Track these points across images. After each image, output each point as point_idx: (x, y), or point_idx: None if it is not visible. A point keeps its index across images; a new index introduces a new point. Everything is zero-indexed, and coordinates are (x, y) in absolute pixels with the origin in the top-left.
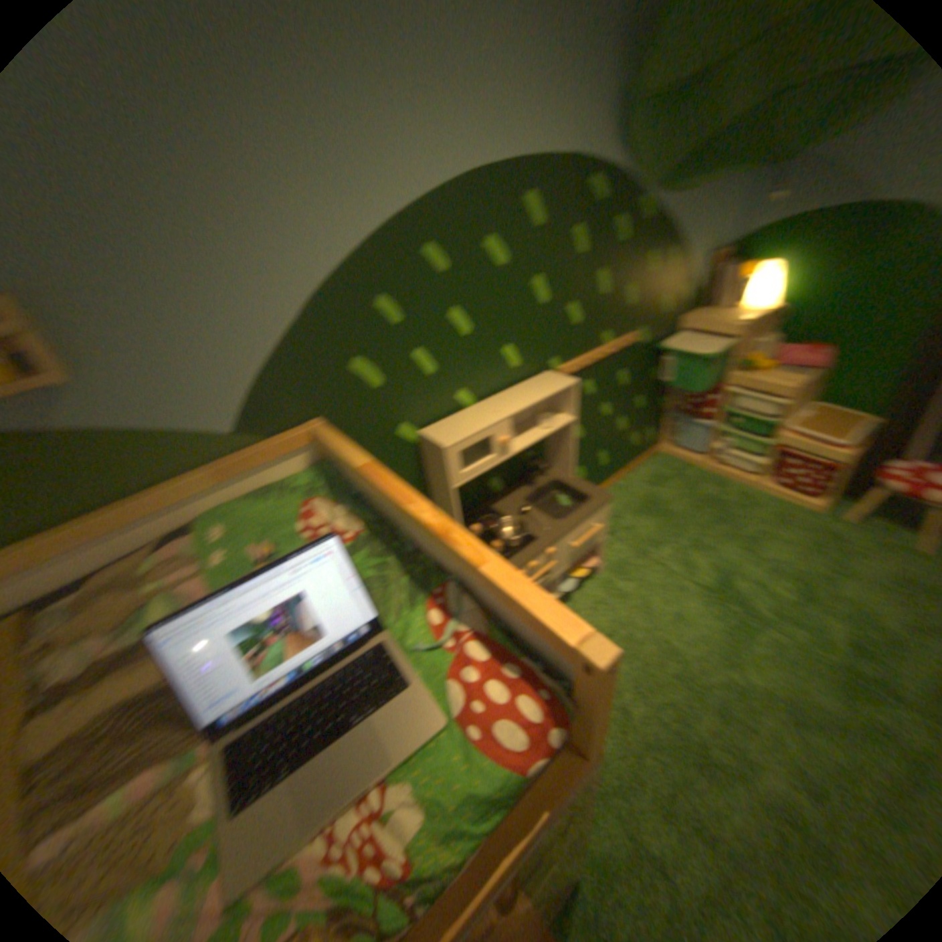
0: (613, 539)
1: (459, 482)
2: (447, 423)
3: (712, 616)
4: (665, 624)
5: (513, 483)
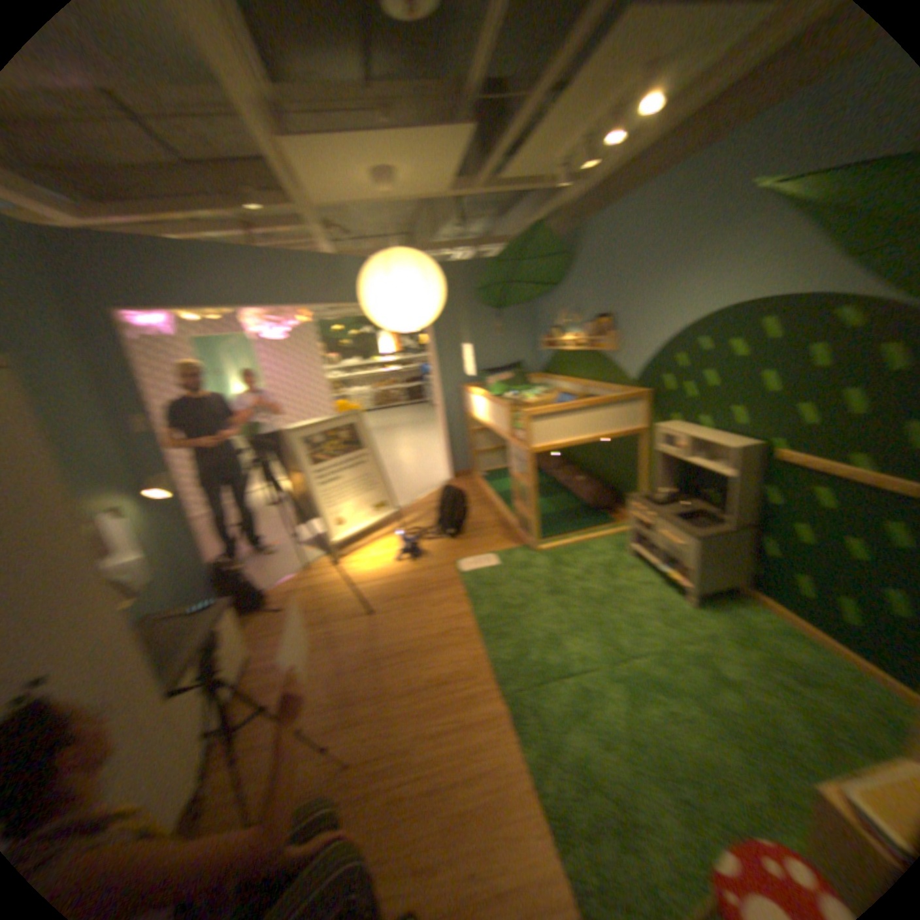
0: (741, 632)
1: (659, 448)
2: (684, 425)
3: (635, 645)
4: (635, 620)
5: (724, 506)
